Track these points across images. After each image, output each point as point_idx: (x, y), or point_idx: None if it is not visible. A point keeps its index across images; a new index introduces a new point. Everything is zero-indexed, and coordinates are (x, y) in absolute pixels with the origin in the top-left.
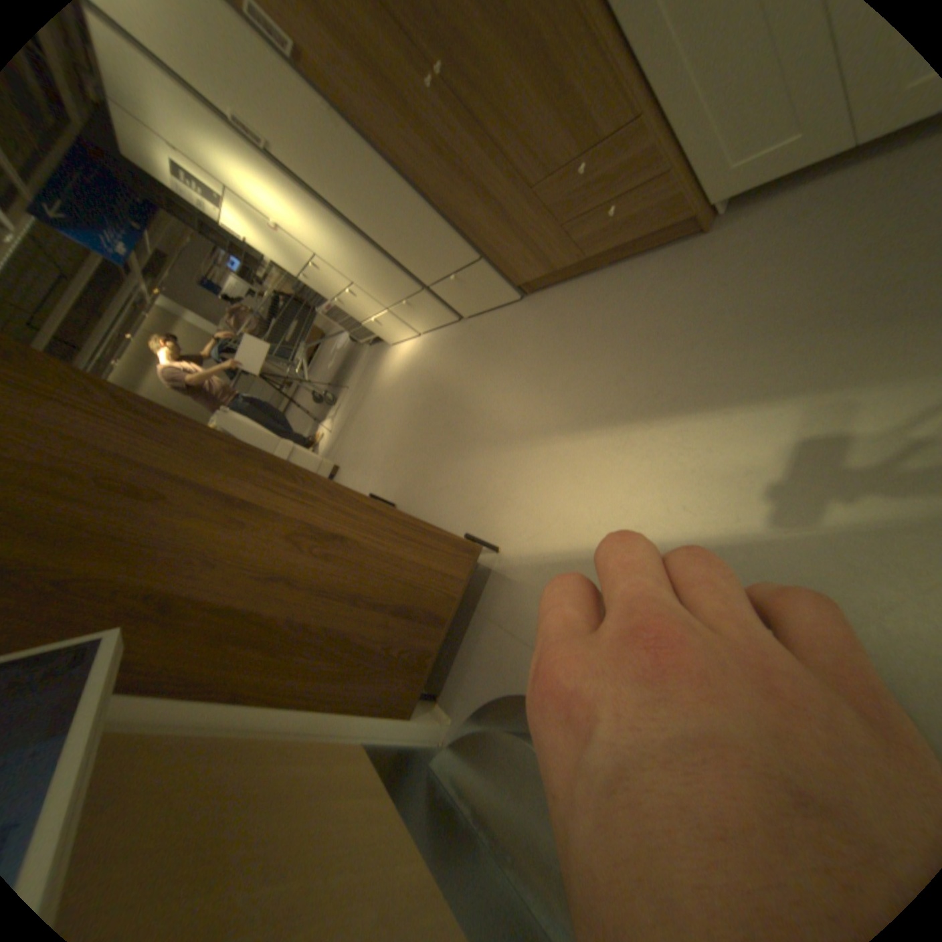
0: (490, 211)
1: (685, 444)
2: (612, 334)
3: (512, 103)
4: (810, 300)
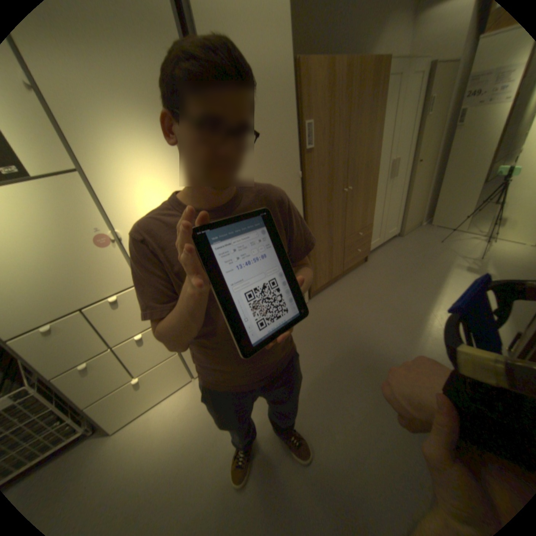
0: (326, 248)
1: (459, 284)
2: (387, 285)
3: (355, 210)
4: (419, 260)
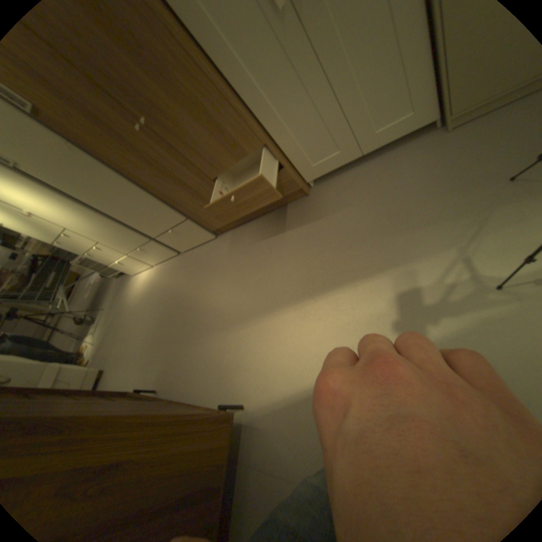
0: (189, 193)
1: (339, 308)
2: (276, 251)
3: (193, 138)
4: (371, 223)
